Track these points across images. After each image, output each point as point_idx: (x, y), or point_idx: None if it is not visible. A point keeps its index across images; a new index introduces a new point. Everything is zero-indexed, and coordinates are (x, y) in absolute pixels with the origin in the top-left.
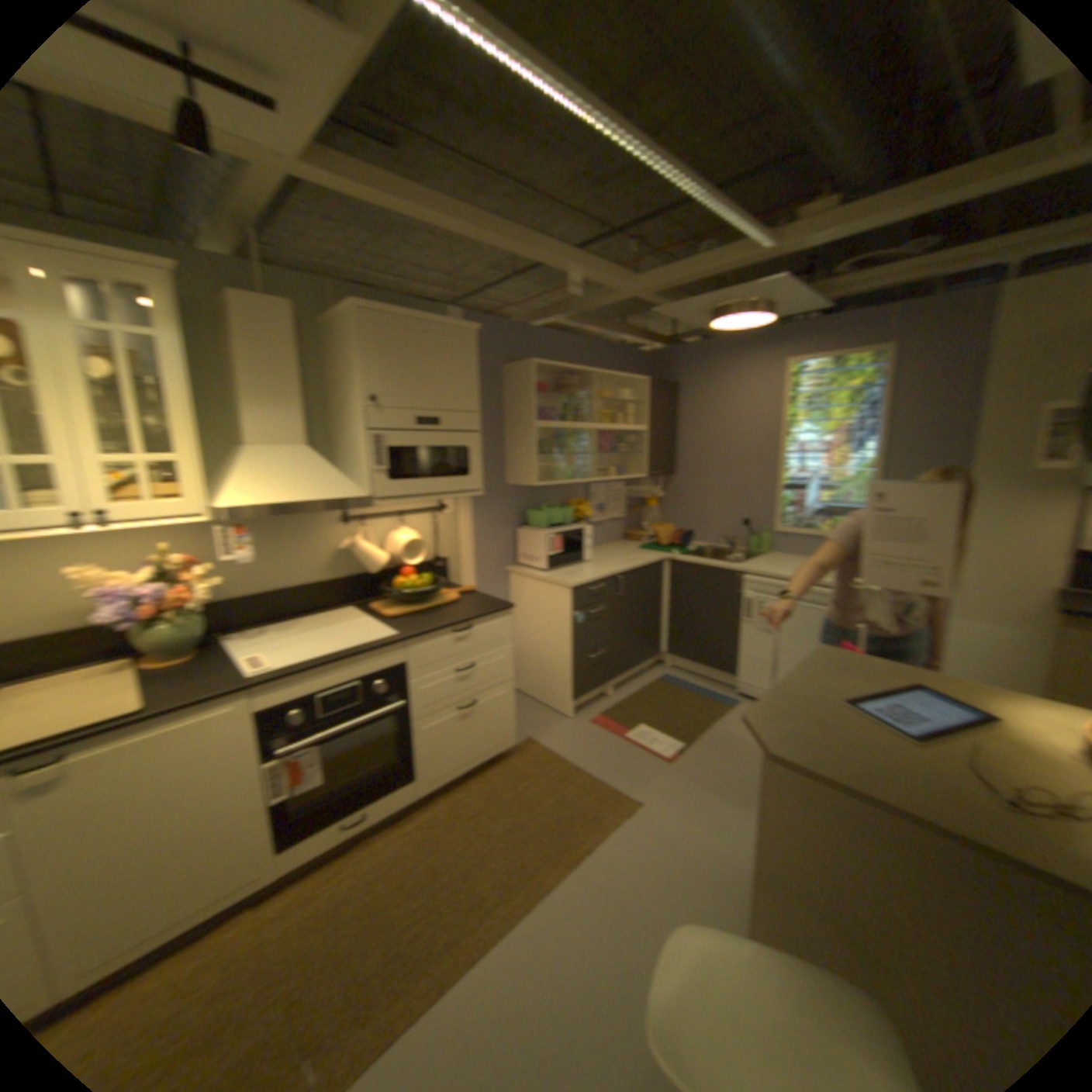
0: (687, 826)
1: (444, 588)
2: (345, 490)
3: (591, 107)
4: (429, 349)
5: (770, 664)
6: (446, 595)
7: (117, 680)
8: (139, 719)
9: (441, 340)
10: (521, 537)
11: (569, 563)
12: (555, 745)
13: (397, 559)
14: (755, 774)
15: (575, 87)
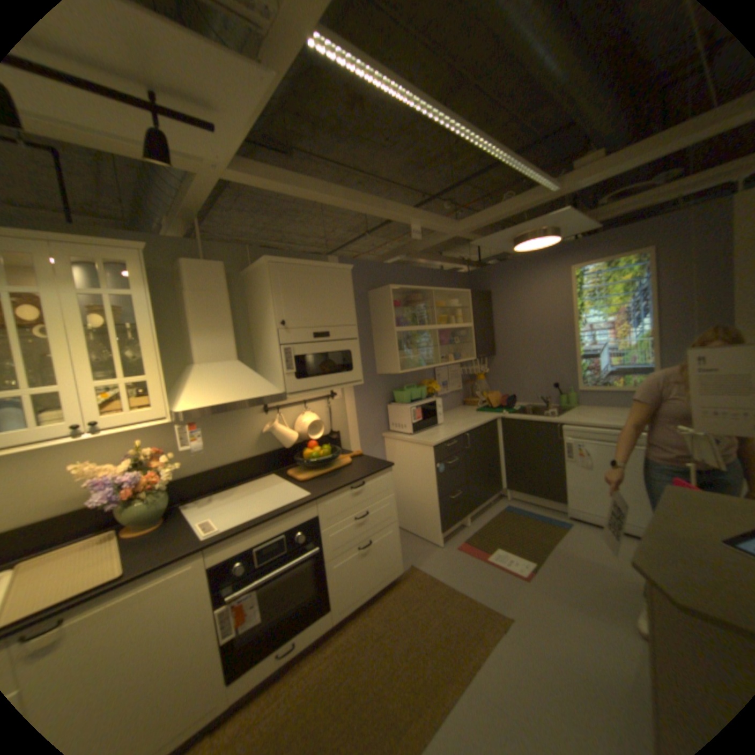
0: (557, 640)
1: (341, 454)
2: (269, 390)
3: (433, 106)
4: (322, 285)
5: (595, 494)
6: (344, 459)
7: (110, 548)
8: (126, 582)
9: (330, 278)
10: (392, 411)
11: (429, 427)
12: (435, 571)
13: (306, 435)
14: (602, 588)
15: (421, 93)
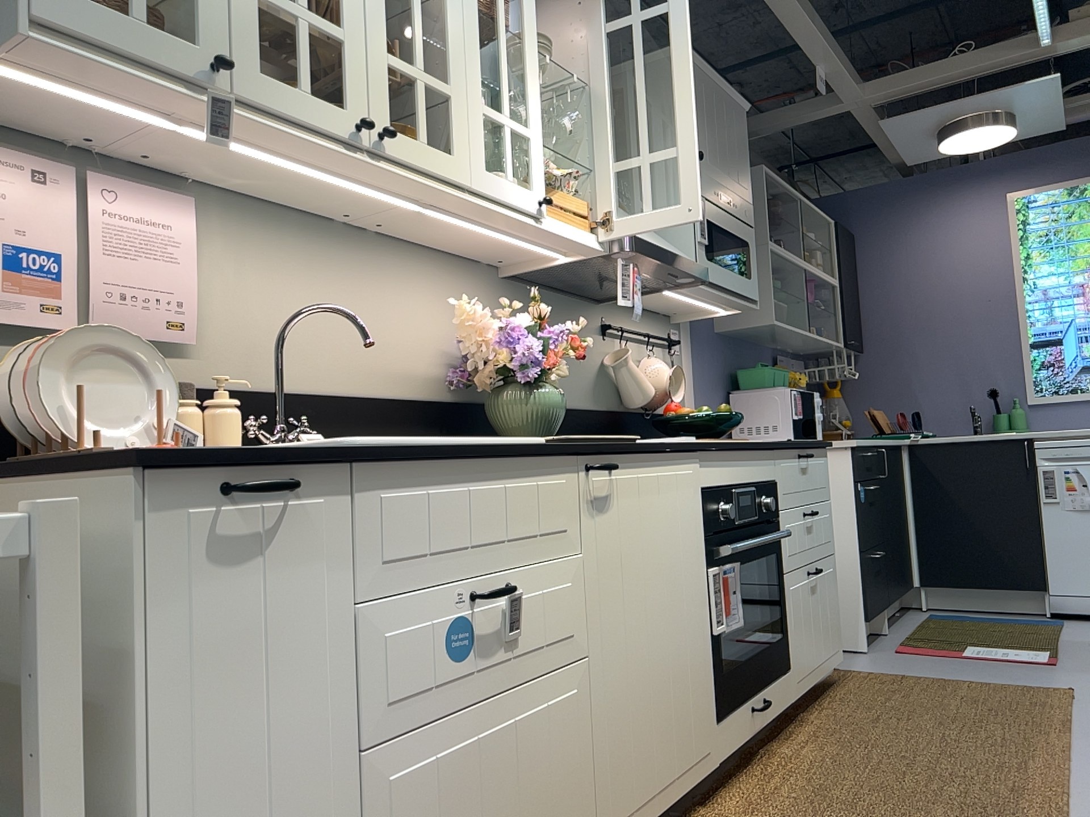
0: None
1: None
2: (689, 257)
3: None
4: (725, 120)
5: None
6: None
7: None
8: (655, 446)
9: (731, 114)
10: (742, 405)
11: None
12: (885, 669)
13: (660, 394)
14: None
15: None
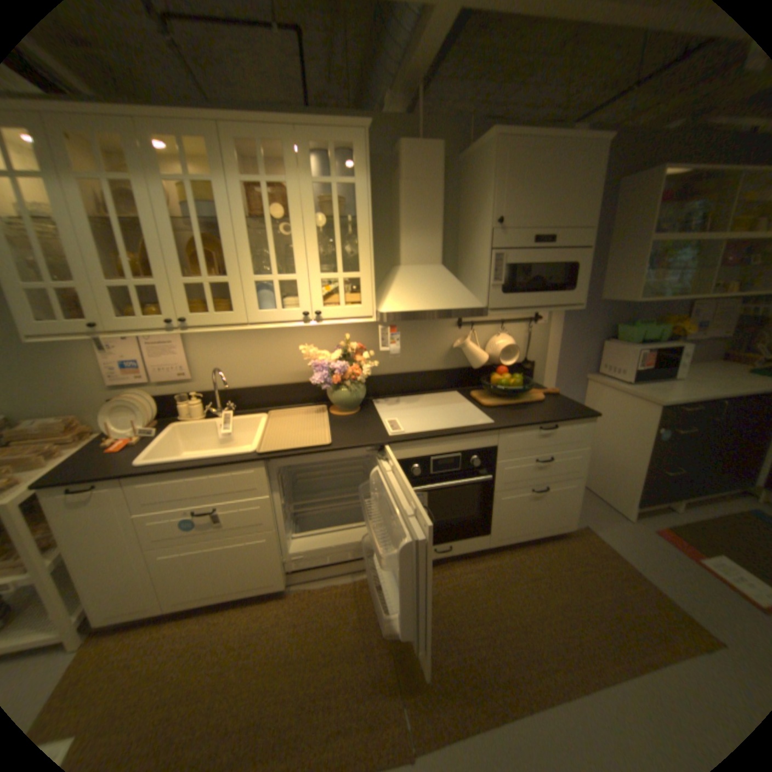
0: None
1: (531, 387)
2: (469, 301)
3: None
4: (560, 166)
5: None
6: (534, 394)
7: (322, 419)
8: (332, 450)
9: (574, 155)
10: (610, 349)
11: (660, 379)
12: (618, 545)
13: (496, 359)
14: None
15: None
